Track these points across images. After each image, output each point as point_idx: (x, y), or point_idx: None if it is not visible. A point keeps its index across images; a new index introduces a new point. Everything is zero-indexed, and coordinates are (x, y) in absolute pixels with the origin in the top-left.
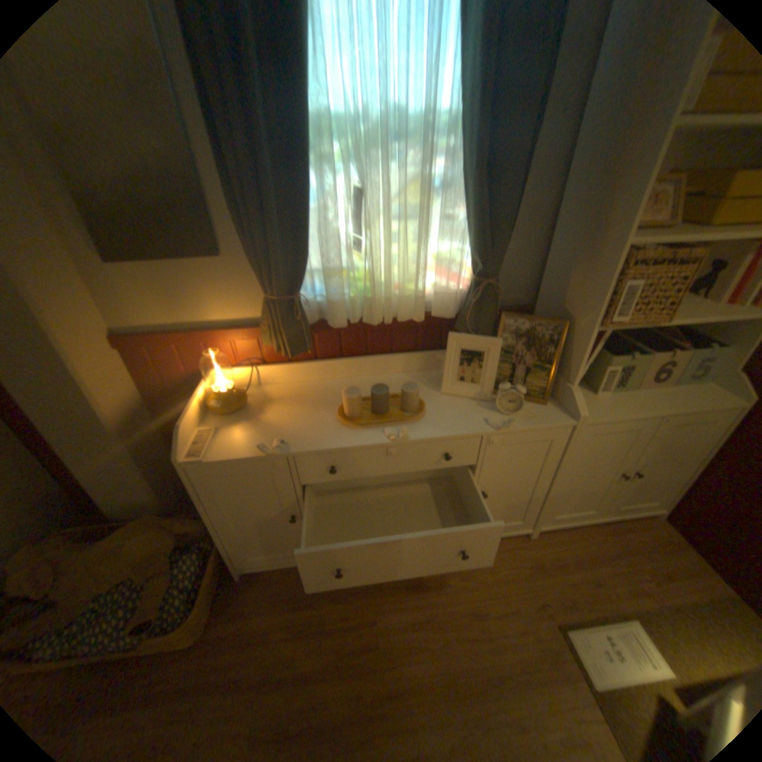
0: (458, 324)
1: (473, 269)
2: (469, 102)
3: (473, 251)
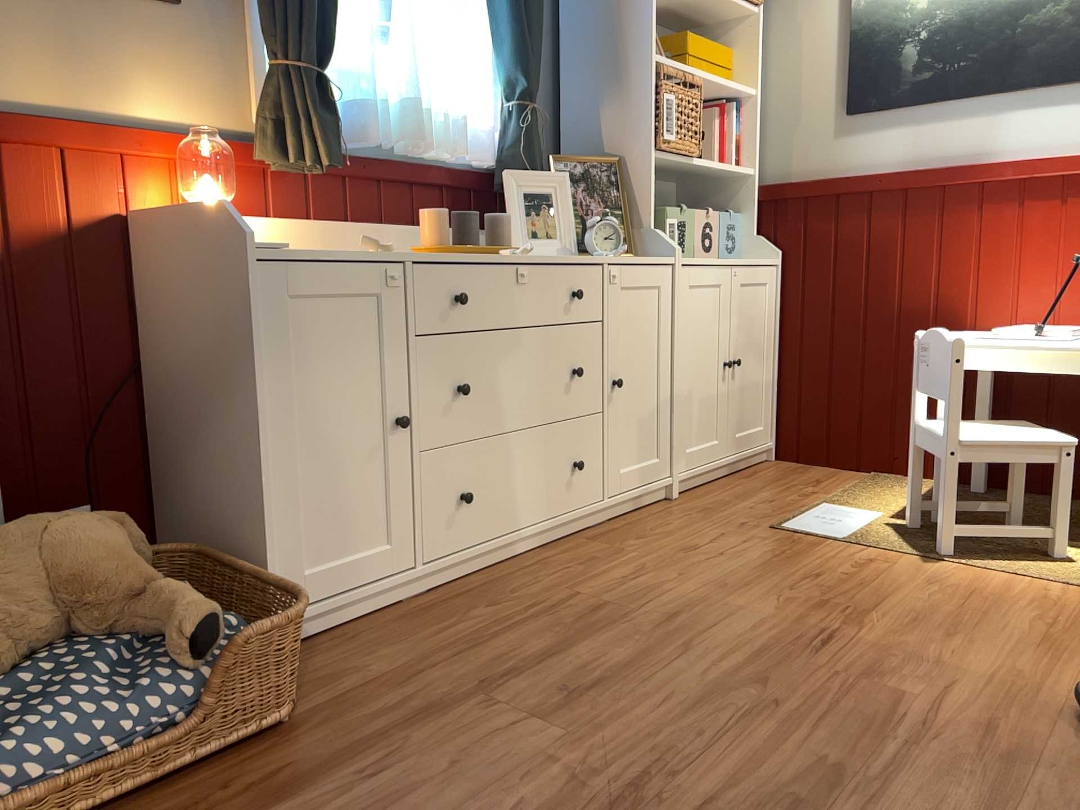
0: (500, 175)
1: (507, 98)
2: None
3: (509, 69)
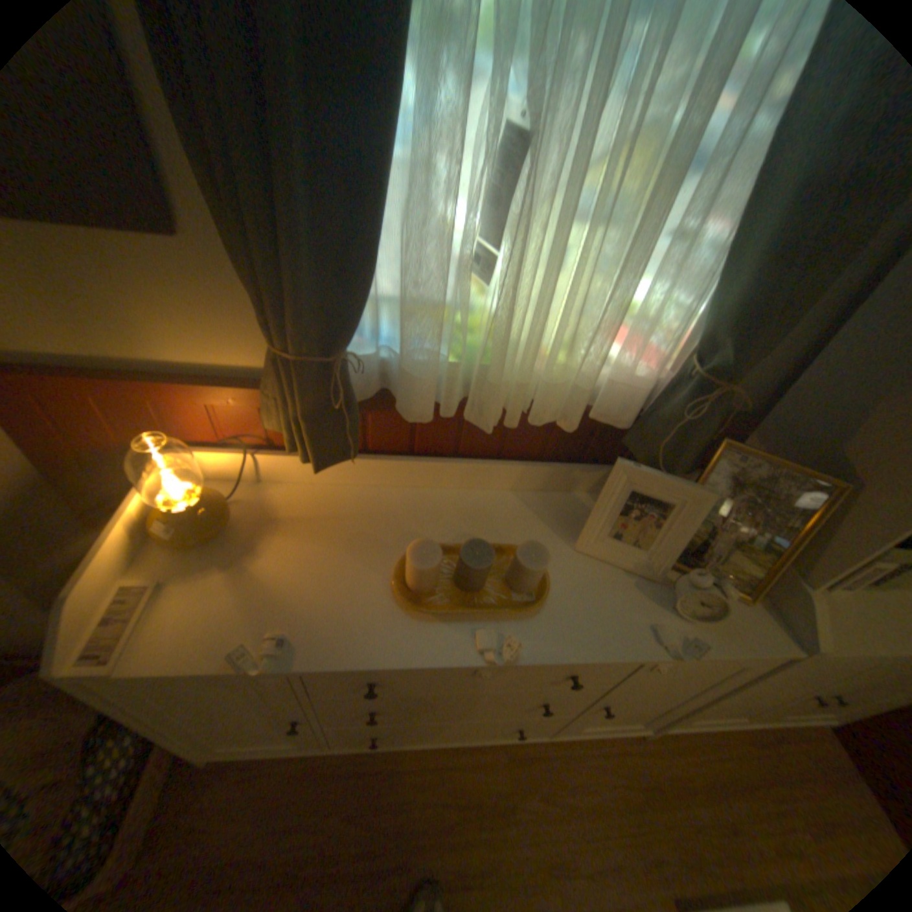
0: (634, 437)
1: (701, 353)
2: None
3: (723, 322)
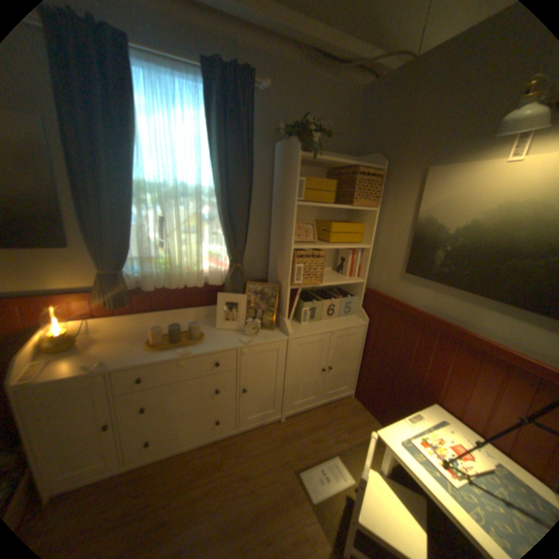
0: (224, 289)
1: (228, 260)
2: (215, 186)
3: (226, 251)
